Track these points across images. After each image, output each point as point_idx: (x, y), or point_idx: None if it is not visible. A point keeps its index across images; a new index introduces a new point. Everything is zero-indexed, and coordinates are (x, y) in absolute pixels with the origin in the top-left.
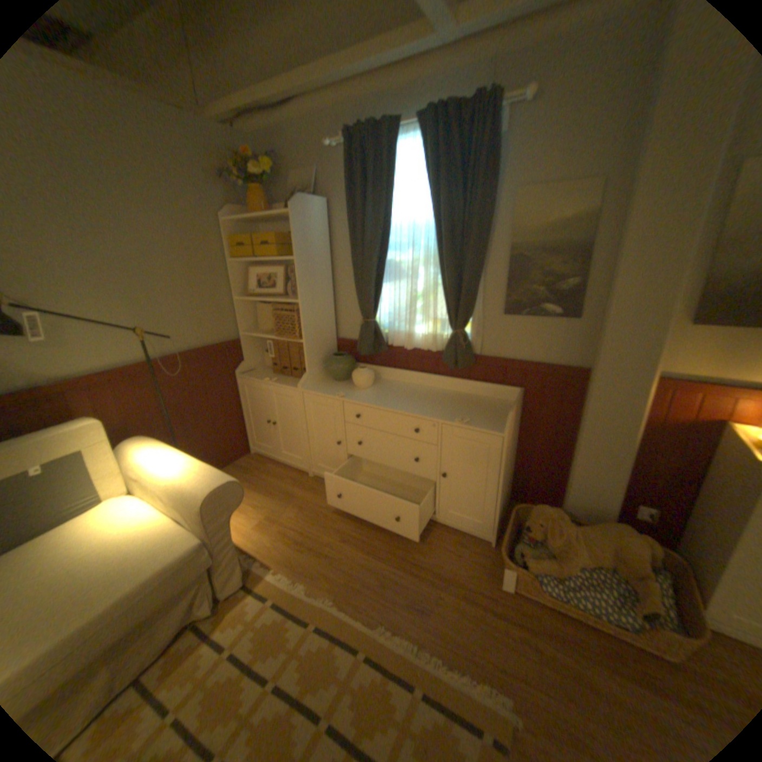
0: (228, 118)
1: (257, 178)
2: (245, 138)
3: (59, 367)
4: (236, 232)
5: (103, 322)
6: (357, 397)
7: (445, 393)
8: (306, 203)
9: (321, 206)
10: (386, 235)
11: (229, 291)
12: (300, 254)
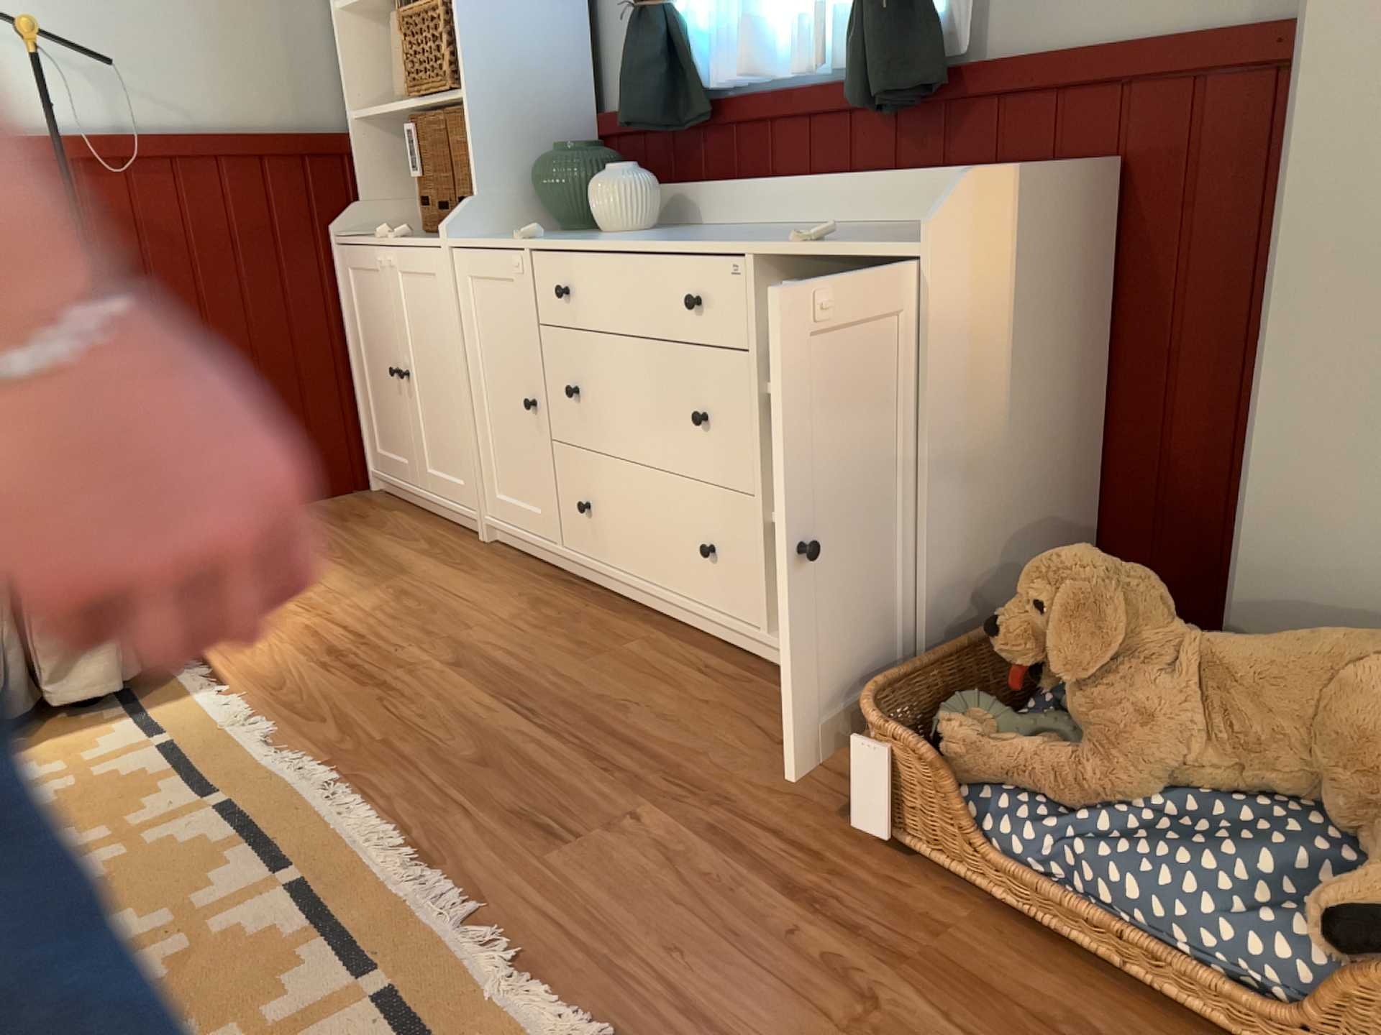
0: None
1: None
2: None
3: None
4: None
5: None
6: (570, 239)
7: (857, 226)
8: None
9: None
10: None
11: None
12: None
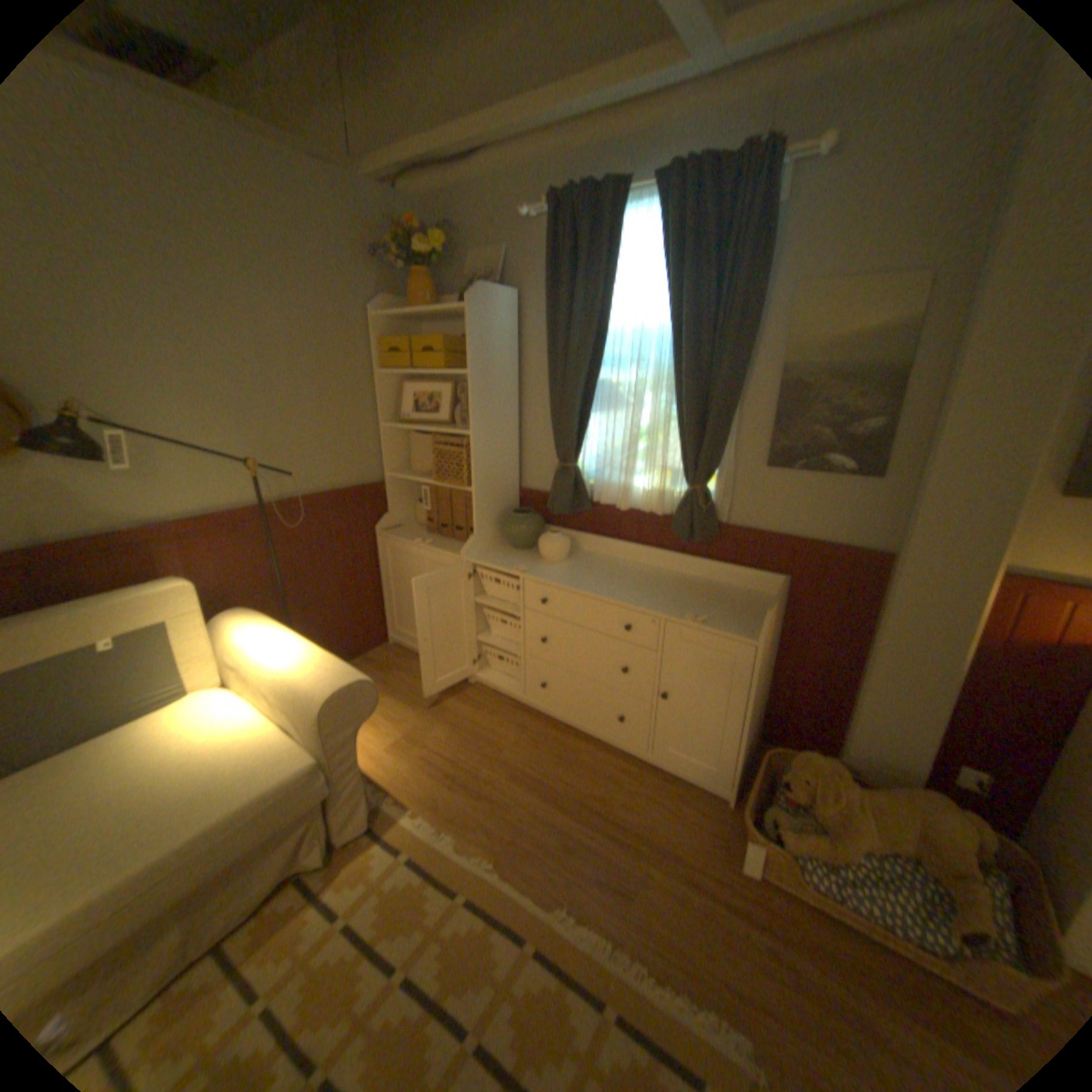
0: (389, 176)
1: (423, 260)
2: (410, 205)
3: (145, 507)
4: (389, 334)
5: (205, 450)
6: (544, 575)
7: (672, 577)
8: (489, 297)
9: (510, 302)
10: (600, 345)
11: (375, 415)
12: (476, 367)
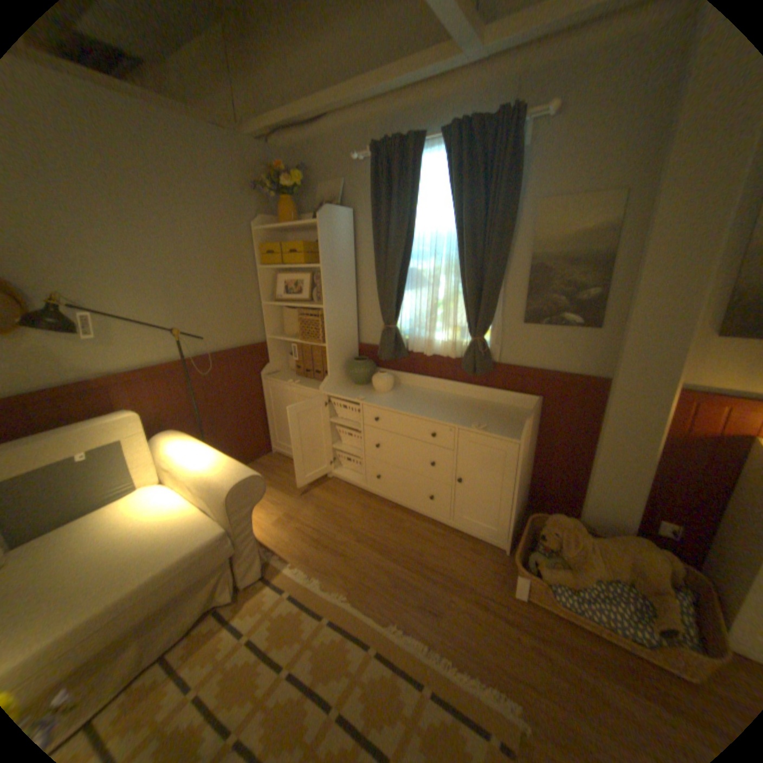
0: (263, 134)
1: (288, 191)
2: (278, 154)
3: (104, 363)
4: (266, 241)
5: (144, 324)
6: (376, 401)
7: (463, 400)
8: (333, 214)
9: (348, 217)
10: (409, 245)
11: (258, 296)
12: (326, 262)
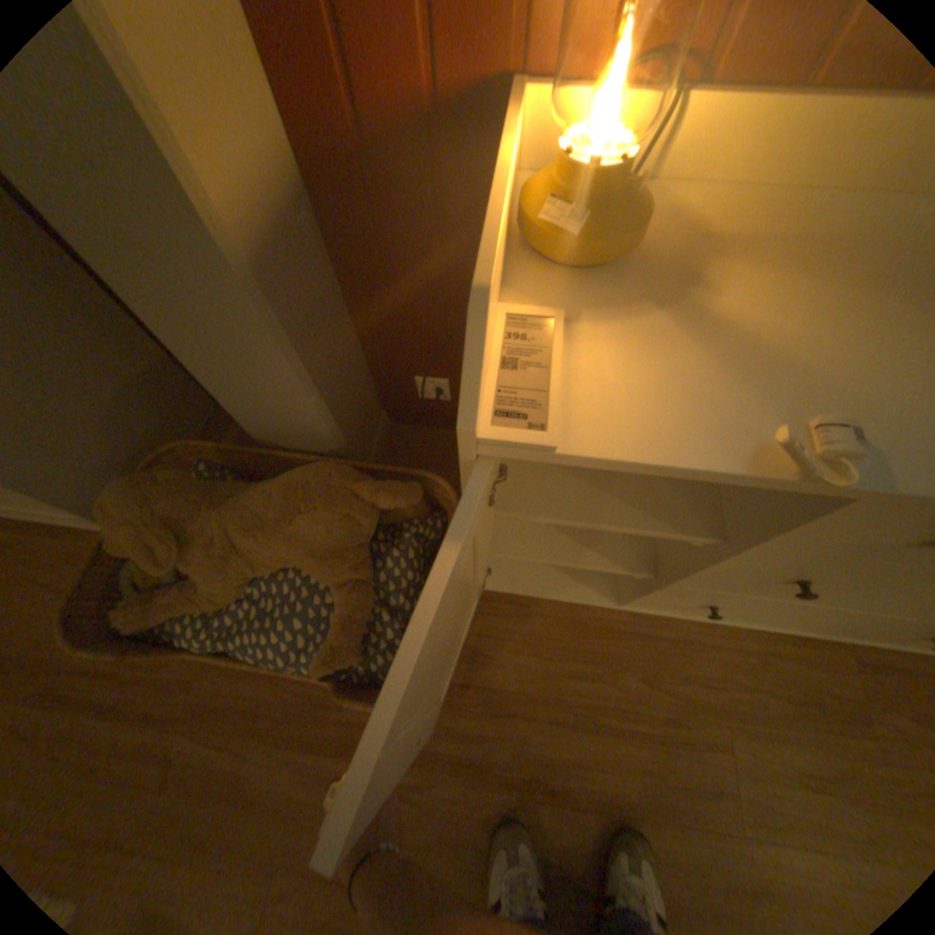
0: None
1: None
2: None
3: None
4: None
5: None
6: None
7: None
8: None
9: None
10: None
11: None
12: None
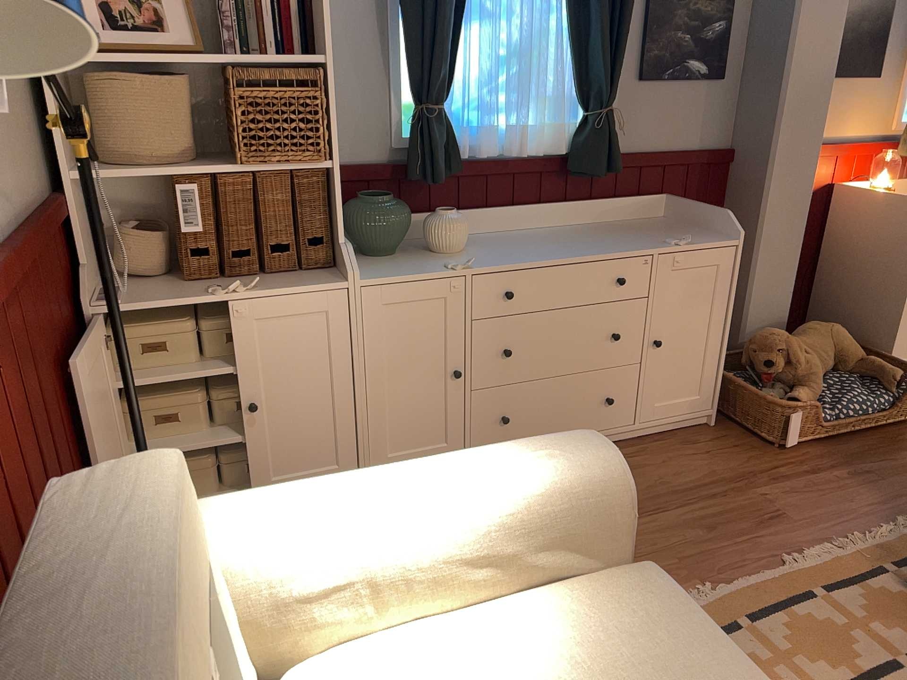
0: None
1: None
2: None
3: None
4: None
5: None
6: (488, 261)
7: (573, 228)
8: None
9: None
10: None
11: None
12: None
